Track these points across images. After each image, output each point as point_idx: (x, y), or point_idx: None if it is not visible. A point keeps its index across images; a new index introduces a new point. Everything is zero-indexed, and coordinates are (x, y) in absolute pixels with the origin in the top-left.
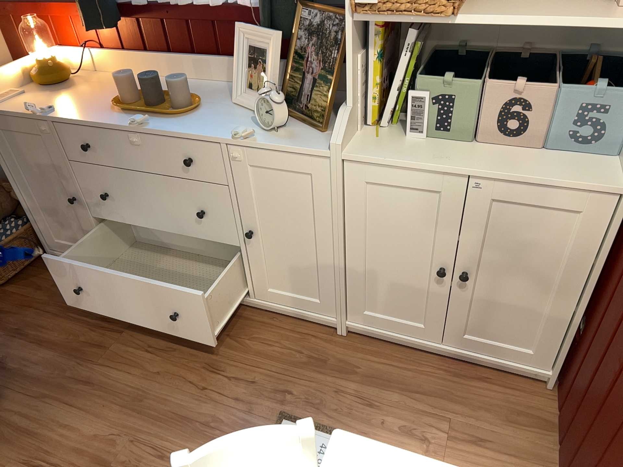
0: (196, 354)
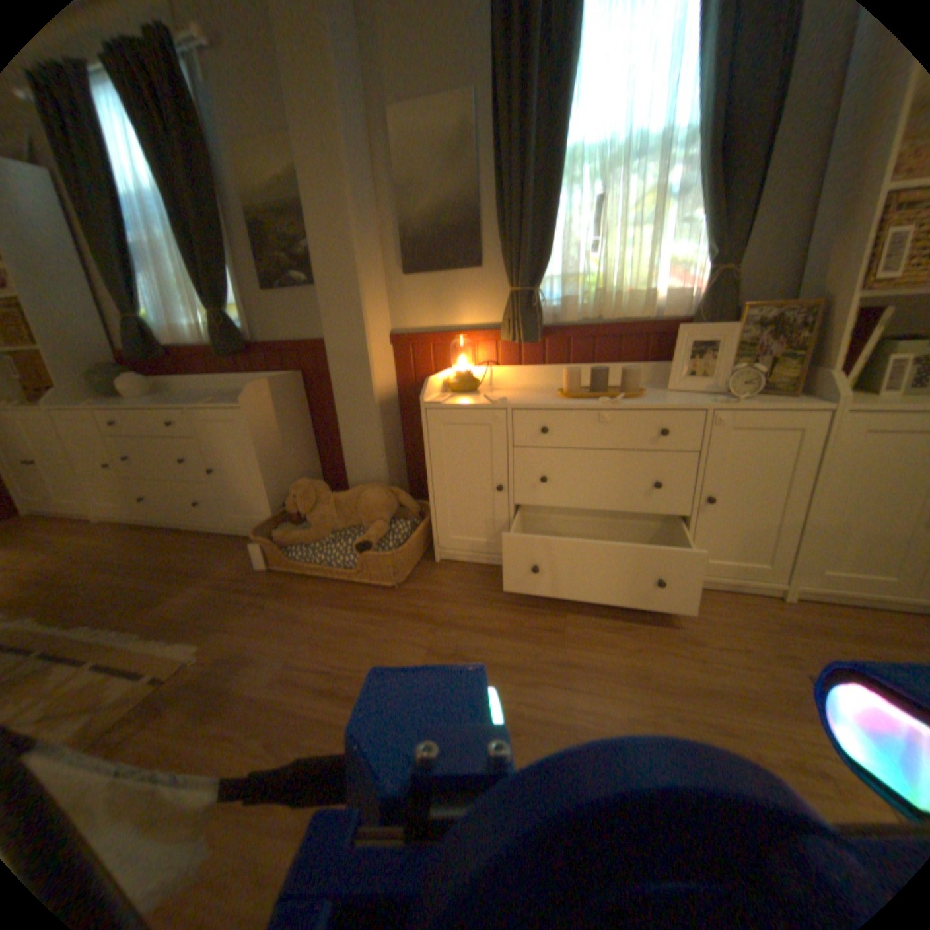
0: (661, 634)
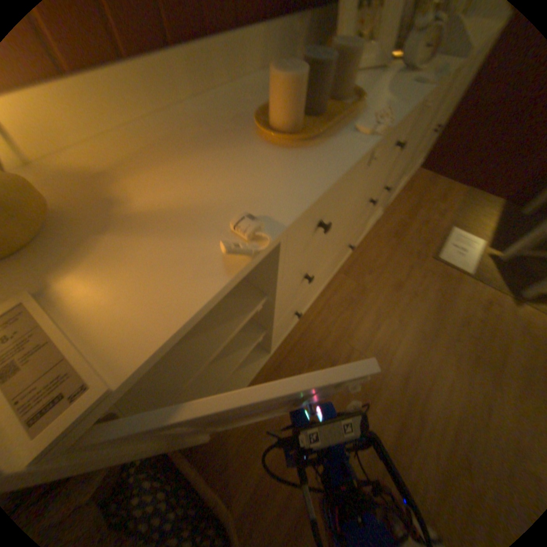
0: (387, 298)
